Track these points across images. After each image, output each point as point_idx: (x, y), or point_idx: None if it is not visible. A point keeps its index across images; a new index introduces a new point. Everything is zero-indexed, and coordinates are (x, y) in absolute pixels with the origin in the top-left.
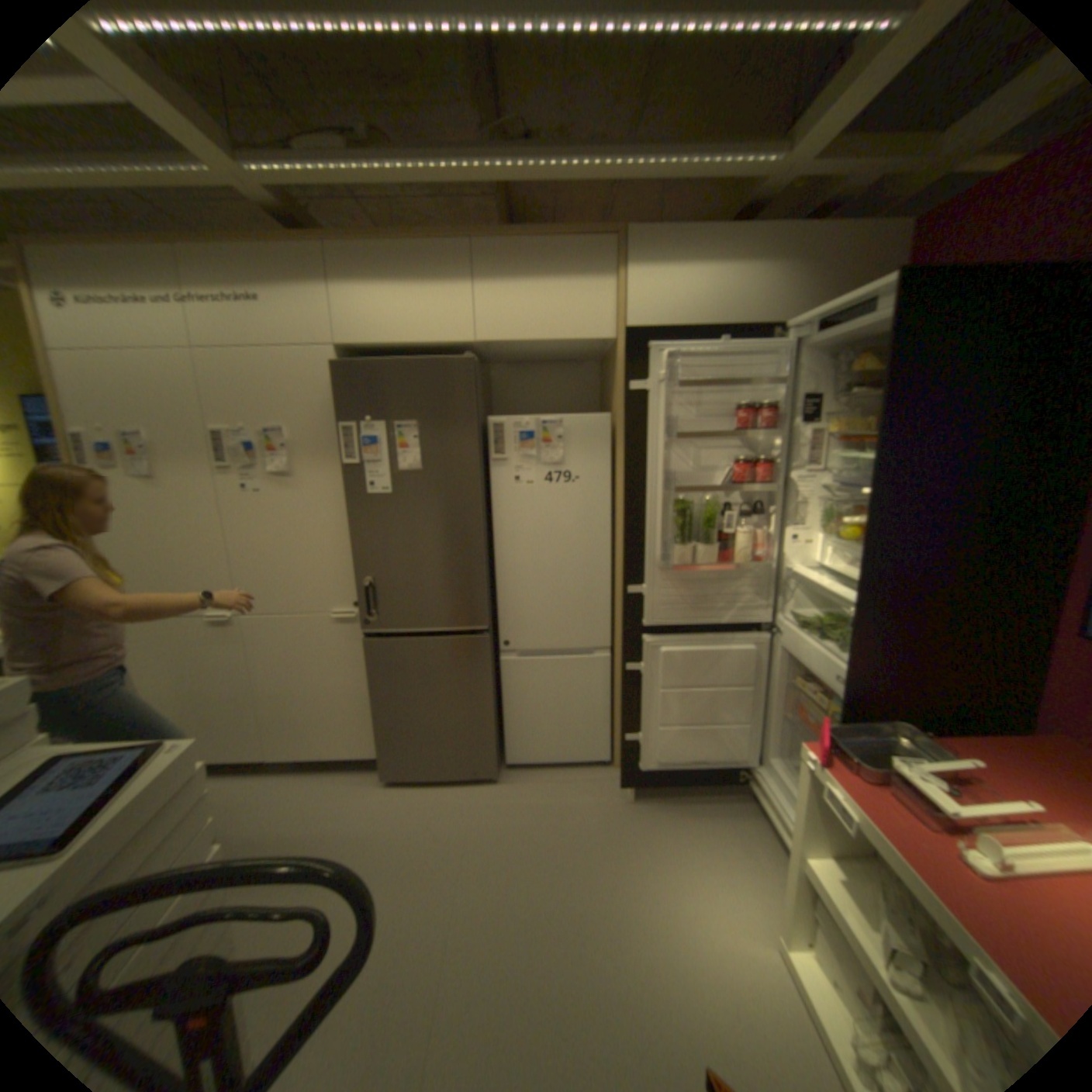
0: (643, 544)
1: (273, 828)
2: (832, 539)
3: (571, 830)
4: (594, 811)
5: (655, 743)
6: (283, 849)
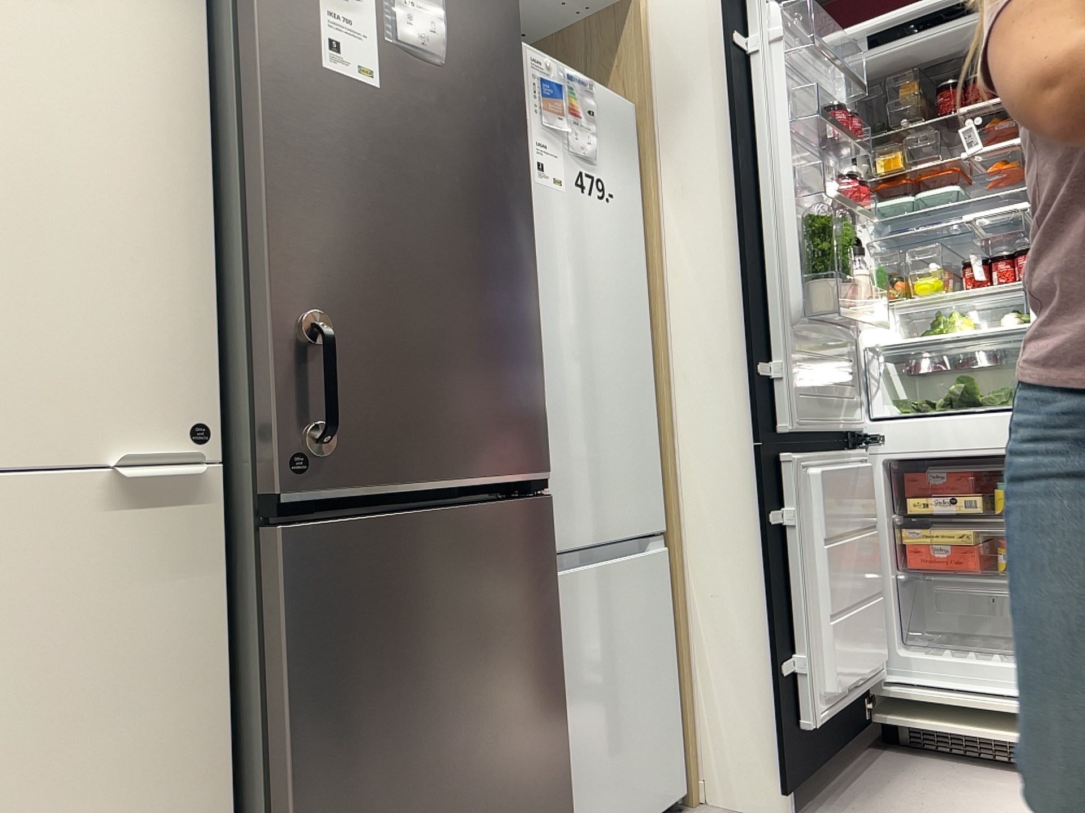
0: (765, 291)
1: None
2: (890, 309)
3: None
4: None
5: (820, 662)
6: None
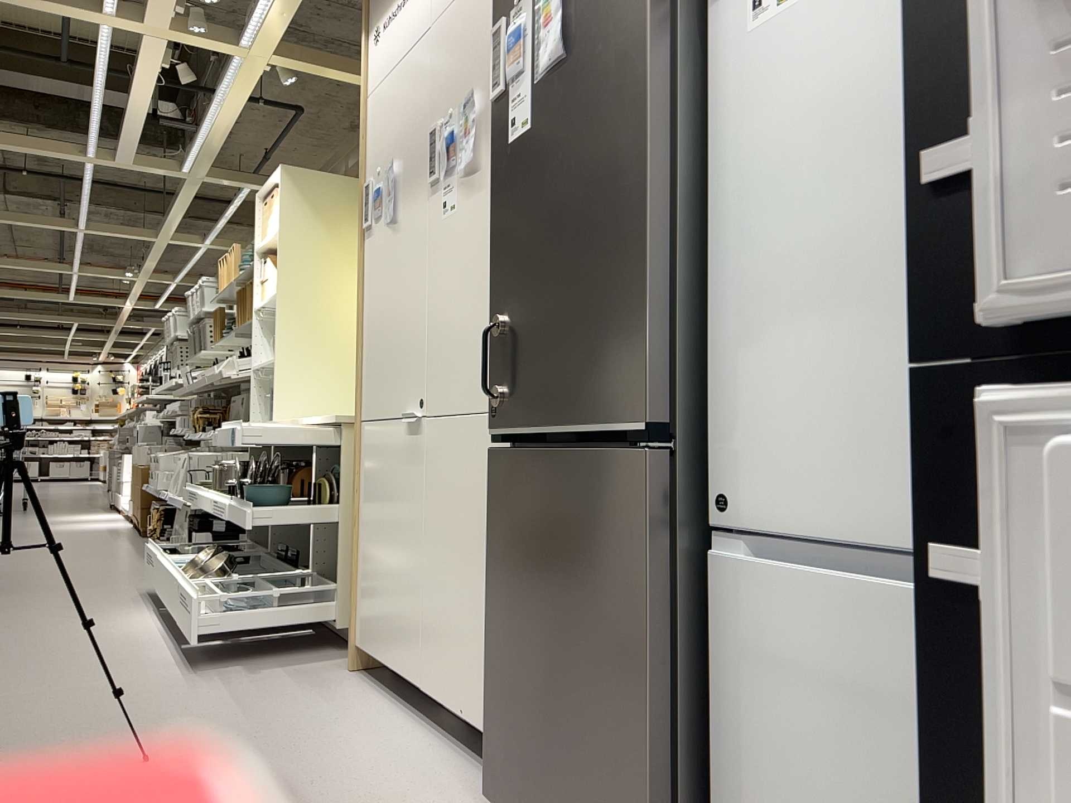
0: None
1: (323, 773)
2: None
3: None
4: None
5: None
6: (285, 801)
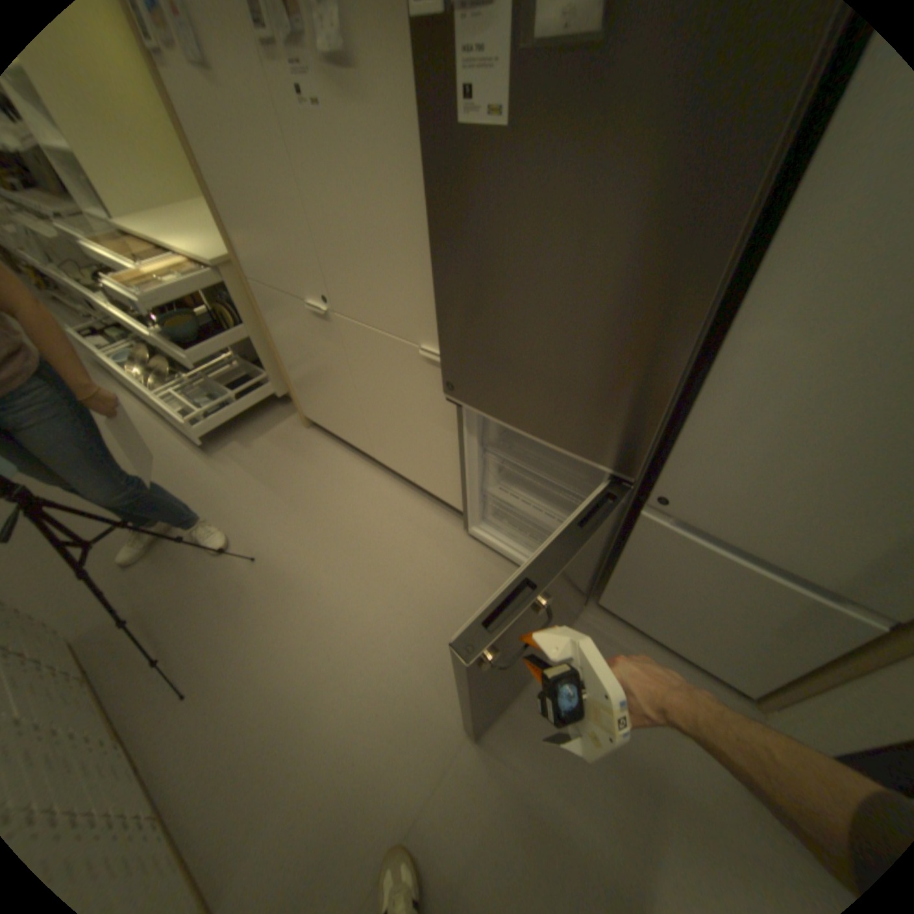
0: None
1: (357, 534)
2: None
3: (636, 766)
4: (687, 761)
5: None
6: (354, 564)
